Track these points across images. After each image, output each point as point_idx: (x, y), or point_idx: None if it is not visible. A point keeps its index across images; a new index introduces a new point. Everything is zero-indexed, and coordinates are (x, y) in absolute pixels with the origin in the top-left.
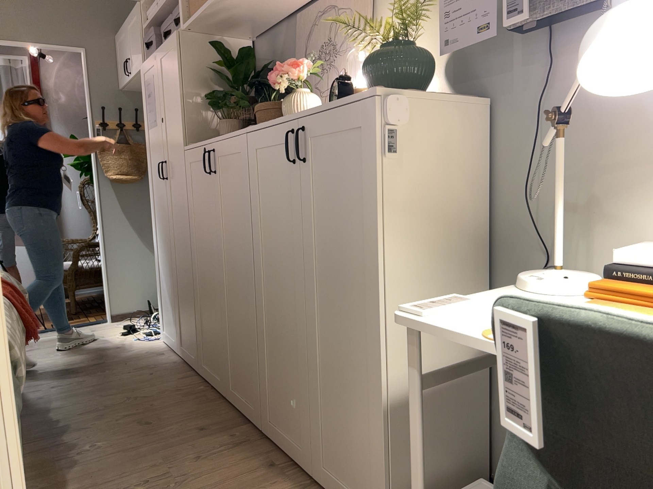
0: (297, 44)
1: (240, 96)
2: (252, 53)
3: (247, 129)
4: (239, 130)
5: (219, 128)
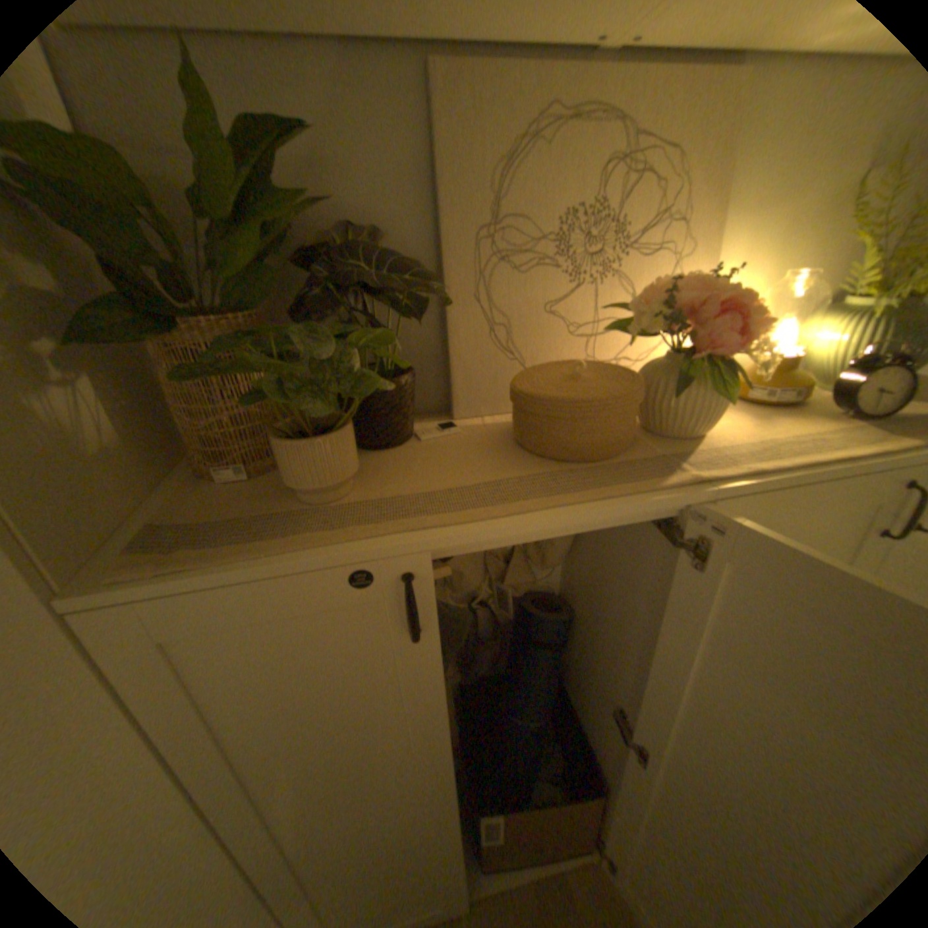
0: (445, 165)
1: (368, 335)
2: (267, 142)
3: (677, 479)
4: (655, 489)
5: (286, 458)
